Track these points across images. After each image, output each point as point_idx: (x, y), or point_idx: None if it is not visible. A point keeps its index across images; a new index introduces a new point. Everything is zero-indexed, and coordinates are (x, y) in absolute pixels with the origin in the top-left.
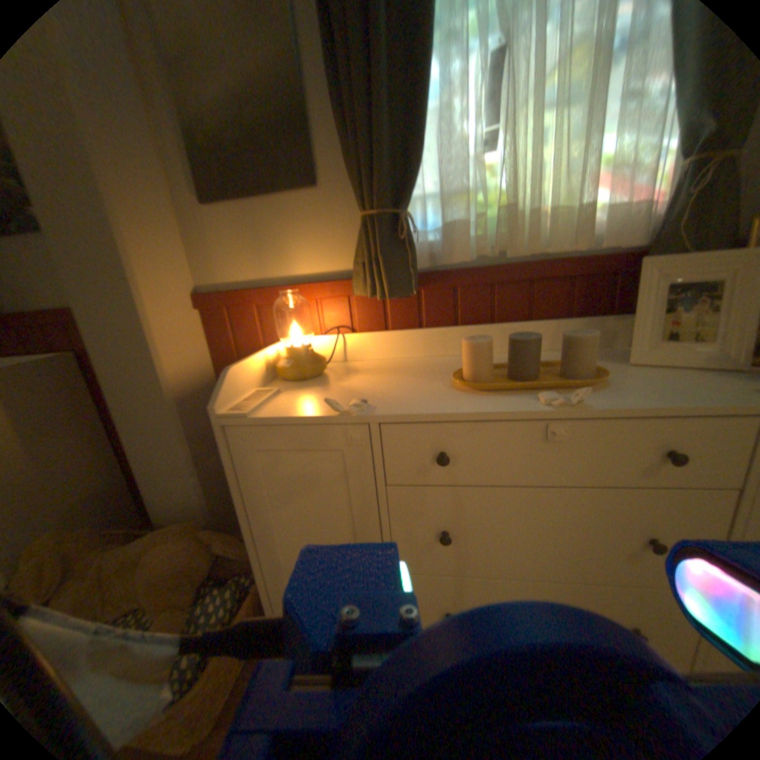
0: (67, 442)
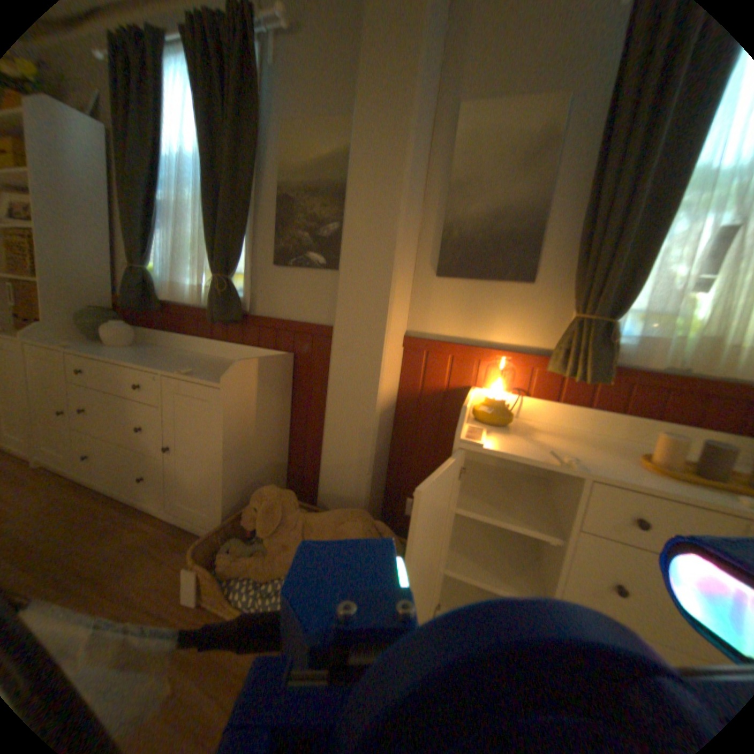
0: (272, 420)
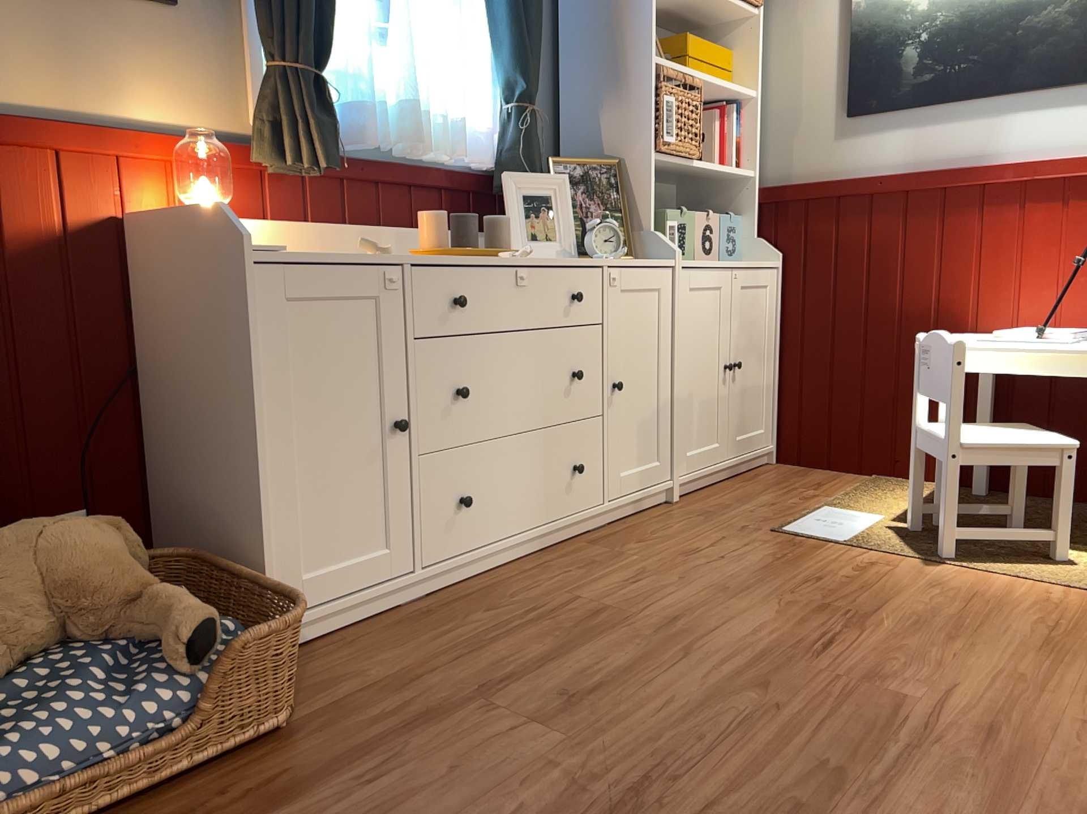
0: None
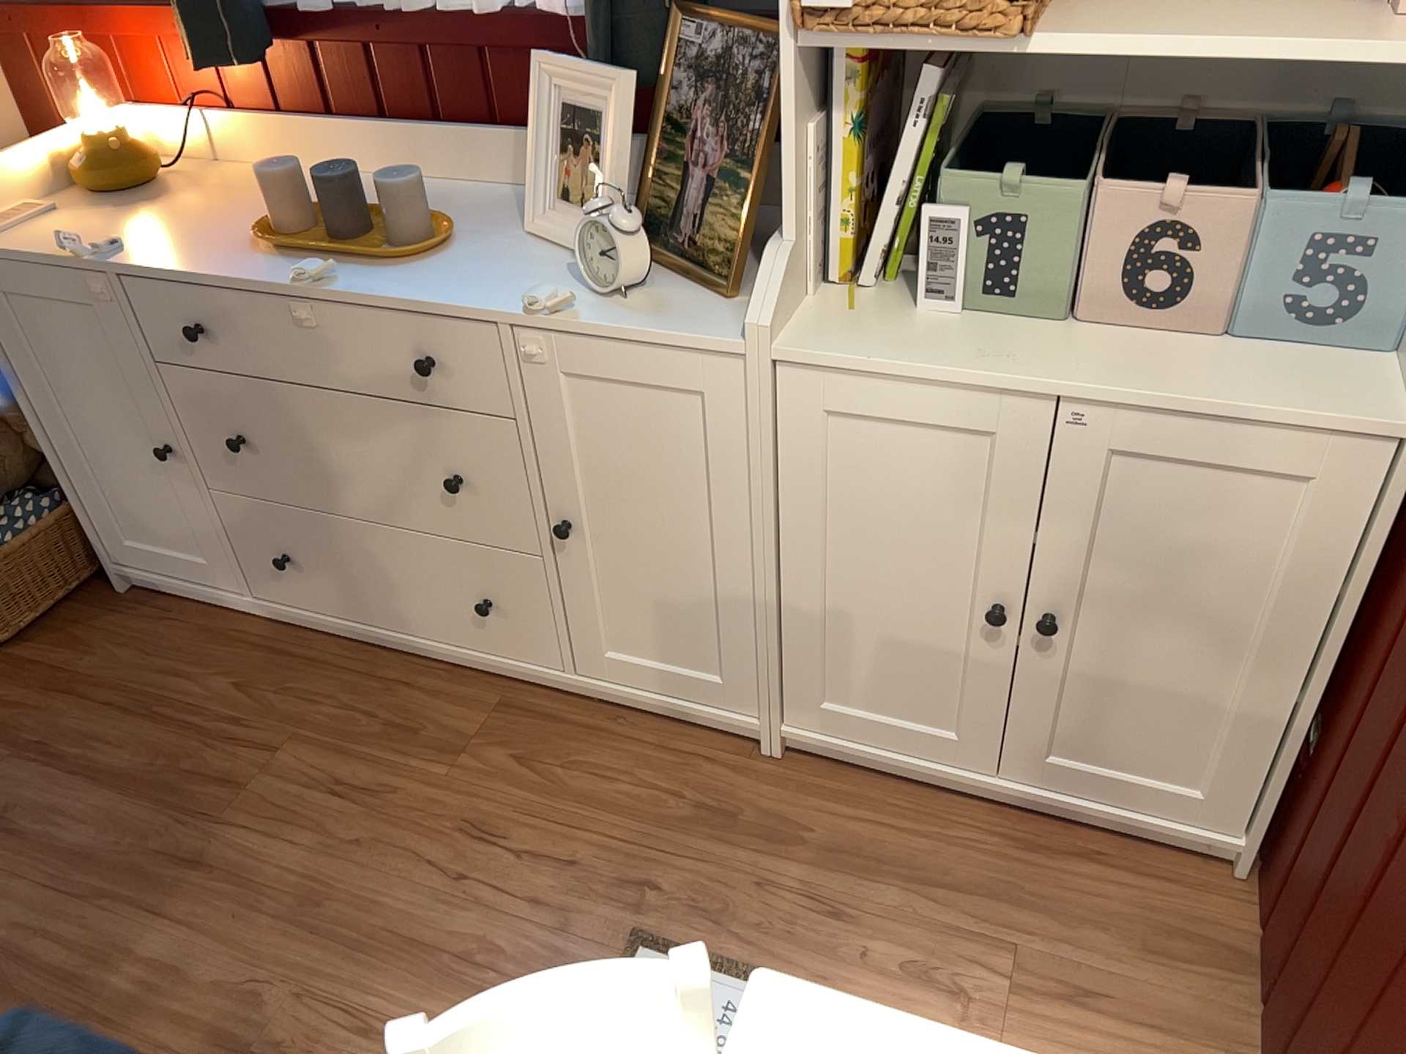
0: None
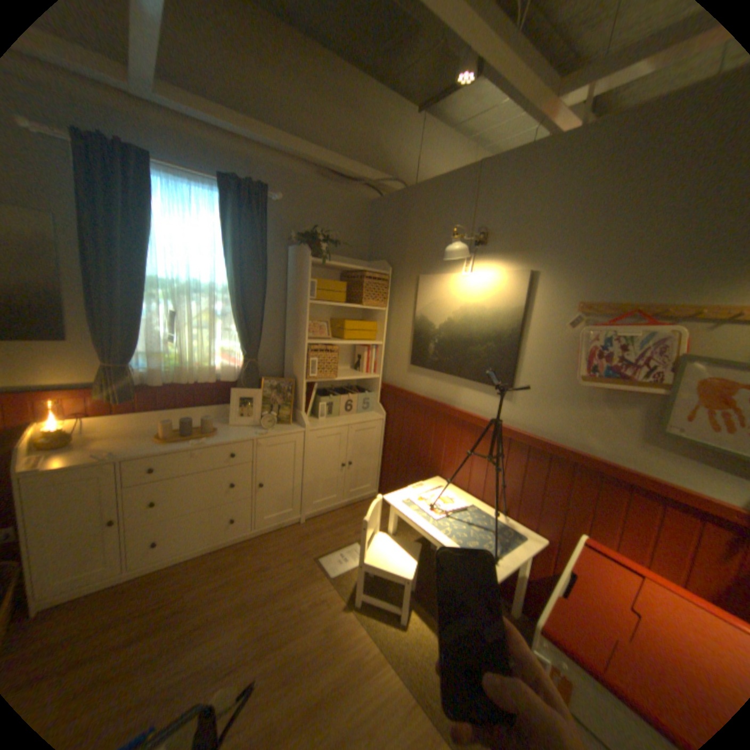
0: None
